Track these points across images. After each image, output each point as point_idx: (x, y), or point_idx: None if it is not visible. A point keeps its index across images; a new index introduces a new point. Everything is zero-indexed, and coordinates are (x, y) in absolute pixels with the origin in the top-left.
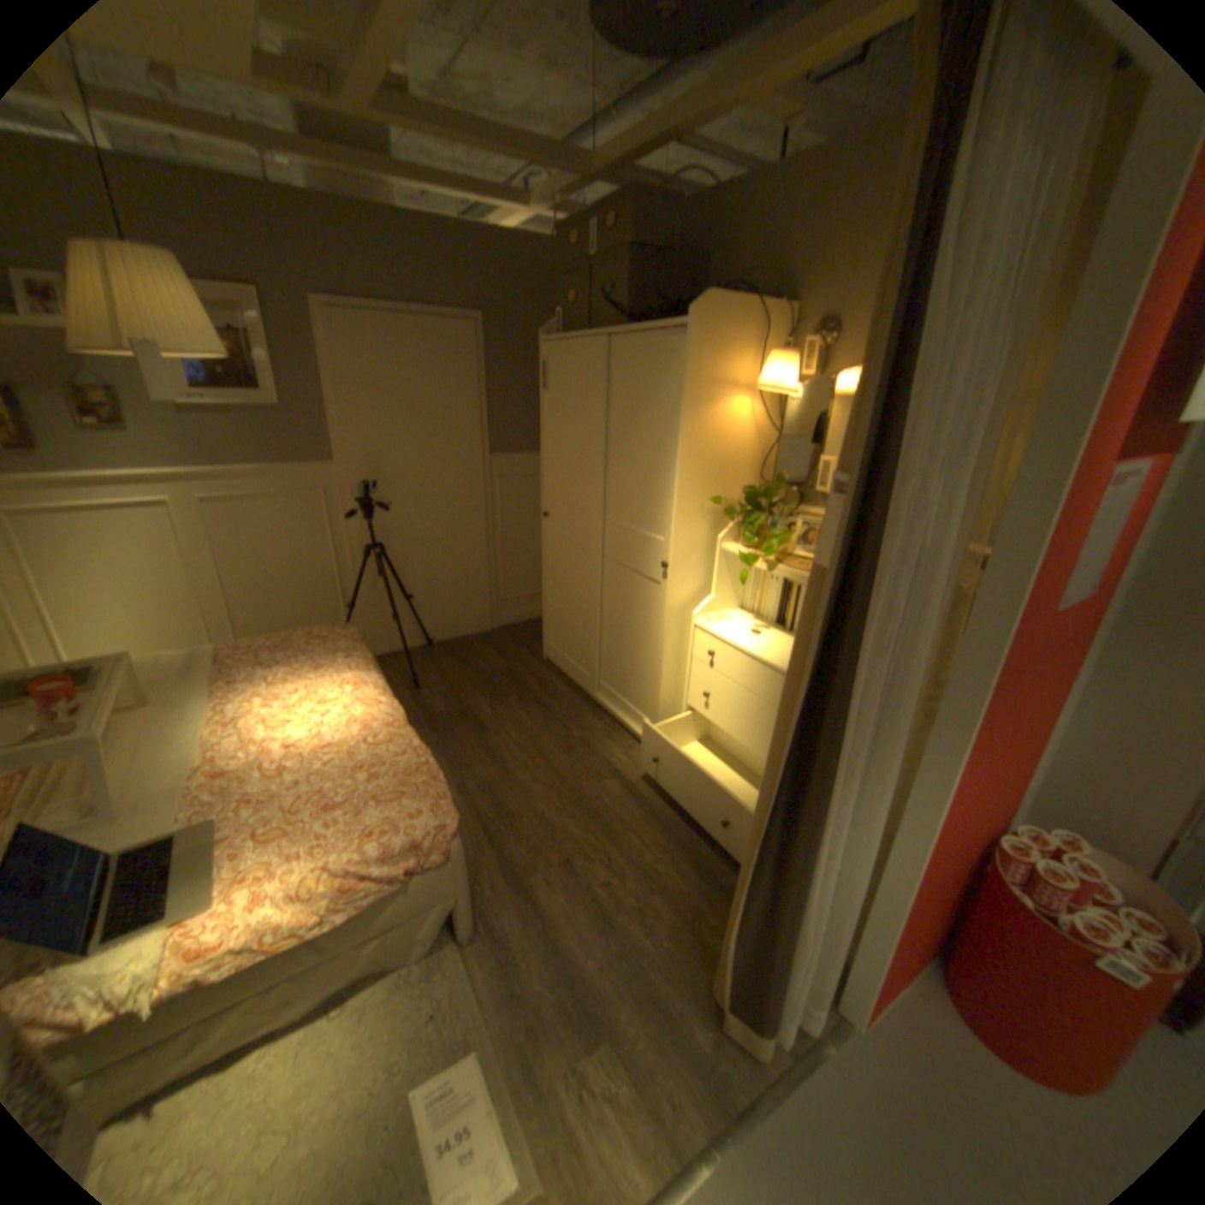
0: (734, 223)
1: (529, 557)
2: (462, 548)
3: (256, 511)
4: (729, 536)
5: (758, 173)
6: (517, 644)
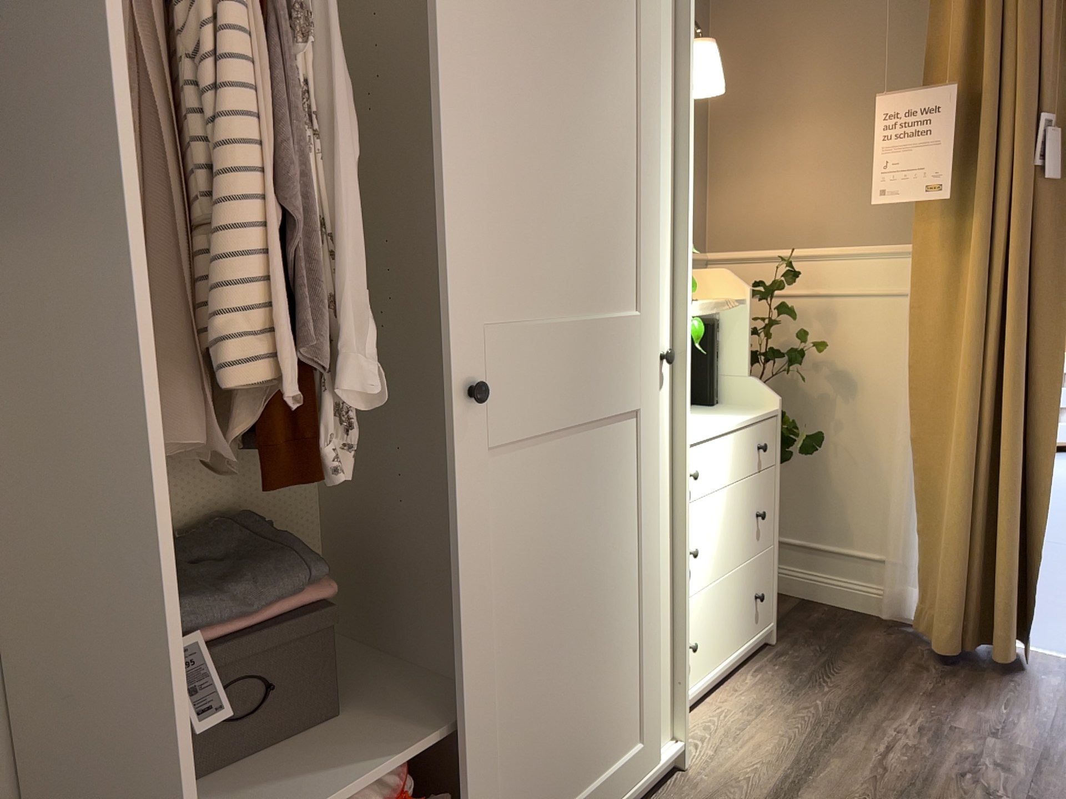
0: None
1: None
2: None
3: None
4: None
5: None
6: None
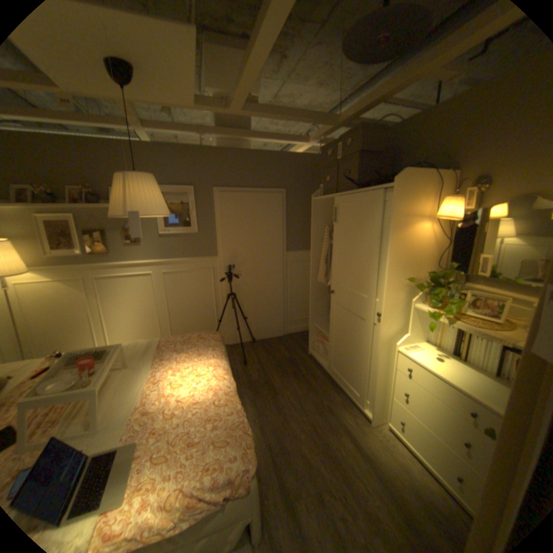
0: (416, 135)
1: (303, 300)
2: (271, 296)
3: (184, 278)
4: (418, 299)
5: (430, 110)
6: (295, 344)
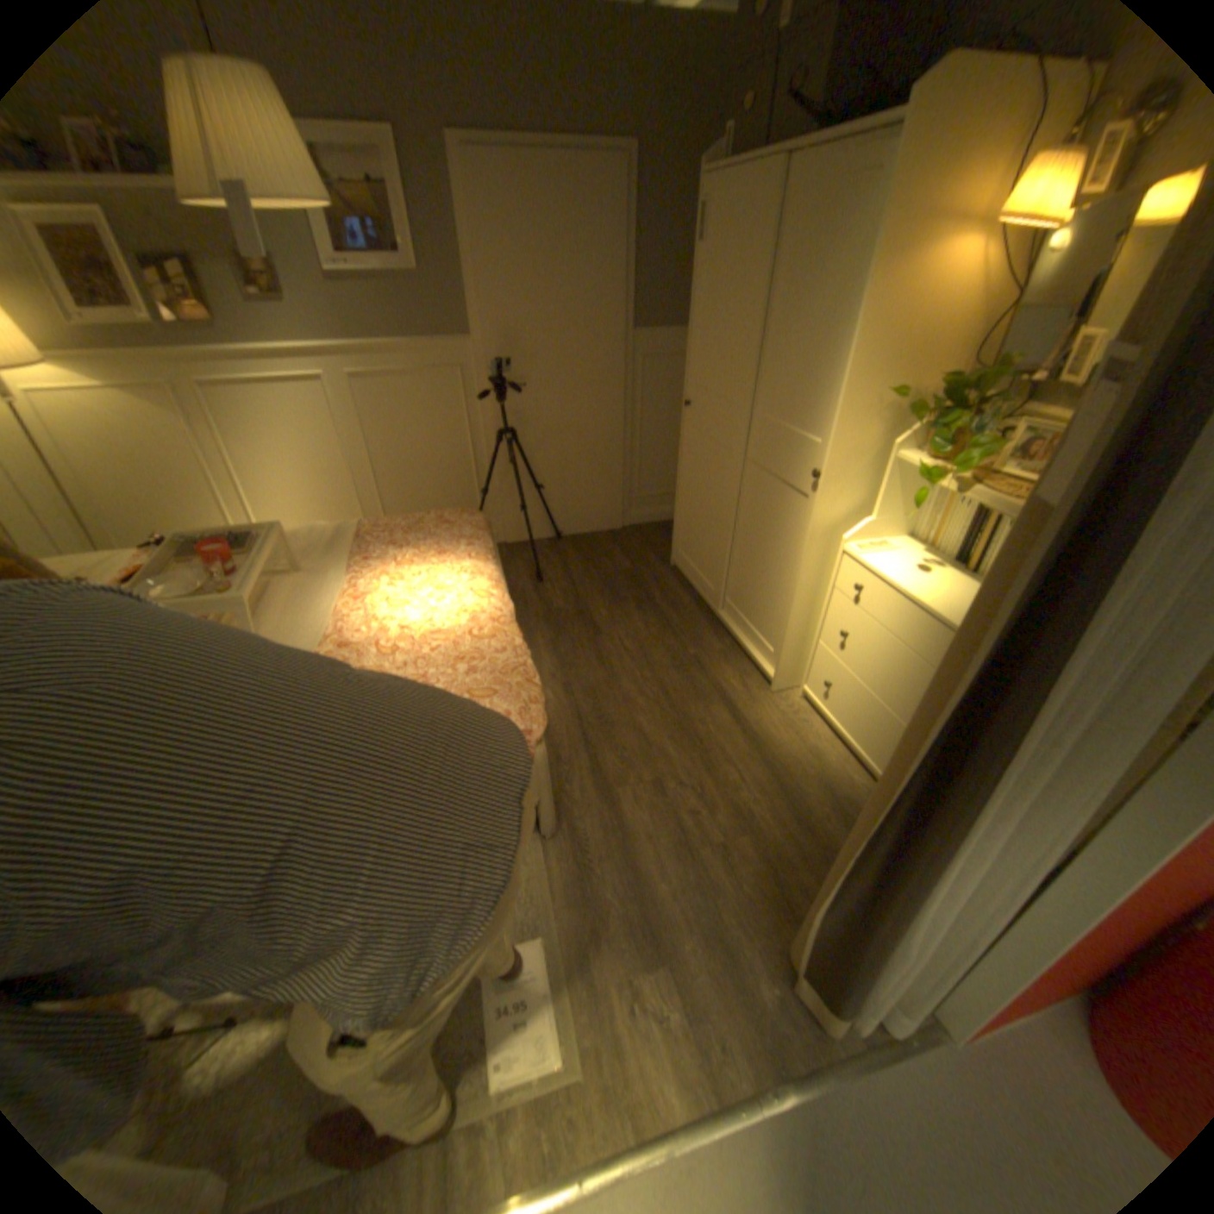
0: None
1: (668, 453)
2: (596, 439)
3: (397, 390)
4: (911, 441)
5: None
6: (644, 547)
